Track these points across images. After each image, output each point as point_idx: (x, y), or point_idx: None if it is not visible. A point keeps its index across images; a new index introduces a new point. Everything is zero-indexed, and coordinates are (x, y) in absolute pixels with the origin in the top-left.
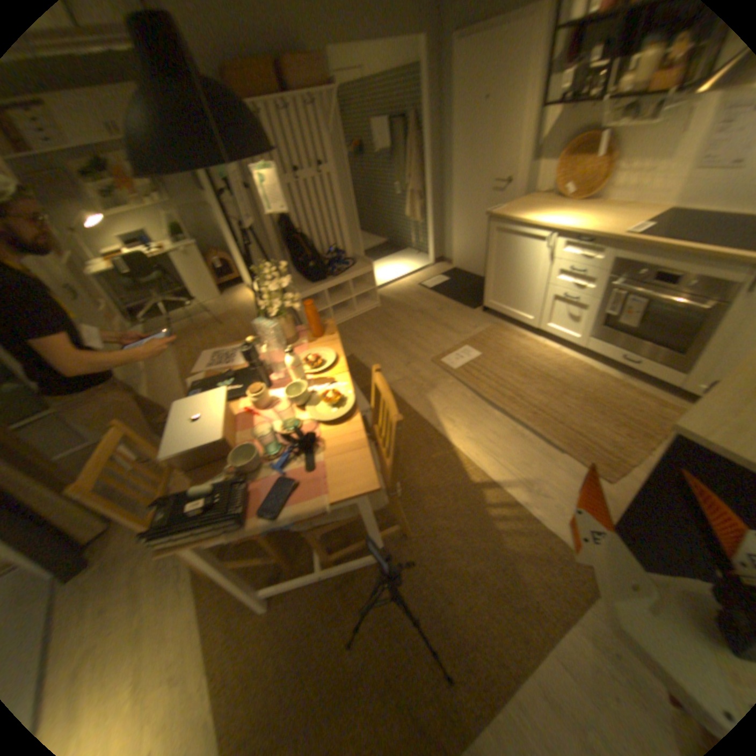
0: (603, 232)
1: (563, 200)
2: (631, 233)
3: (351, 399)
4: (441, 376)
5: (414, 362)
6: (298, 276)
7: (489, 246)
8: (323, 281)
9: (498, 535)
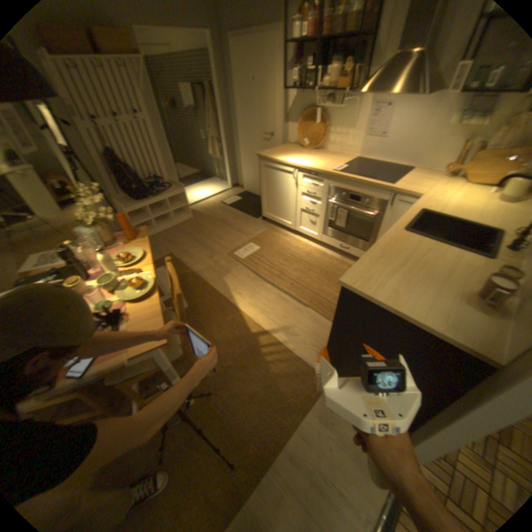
0: (320, 170)
1: (301, 149)
2: (334, 171)
3: (150, 284)
4: (232, 264)
5: (214, 256)
6: (123, 196)
7: (260, 177)
8: (143, 199)
9: (265, 365)
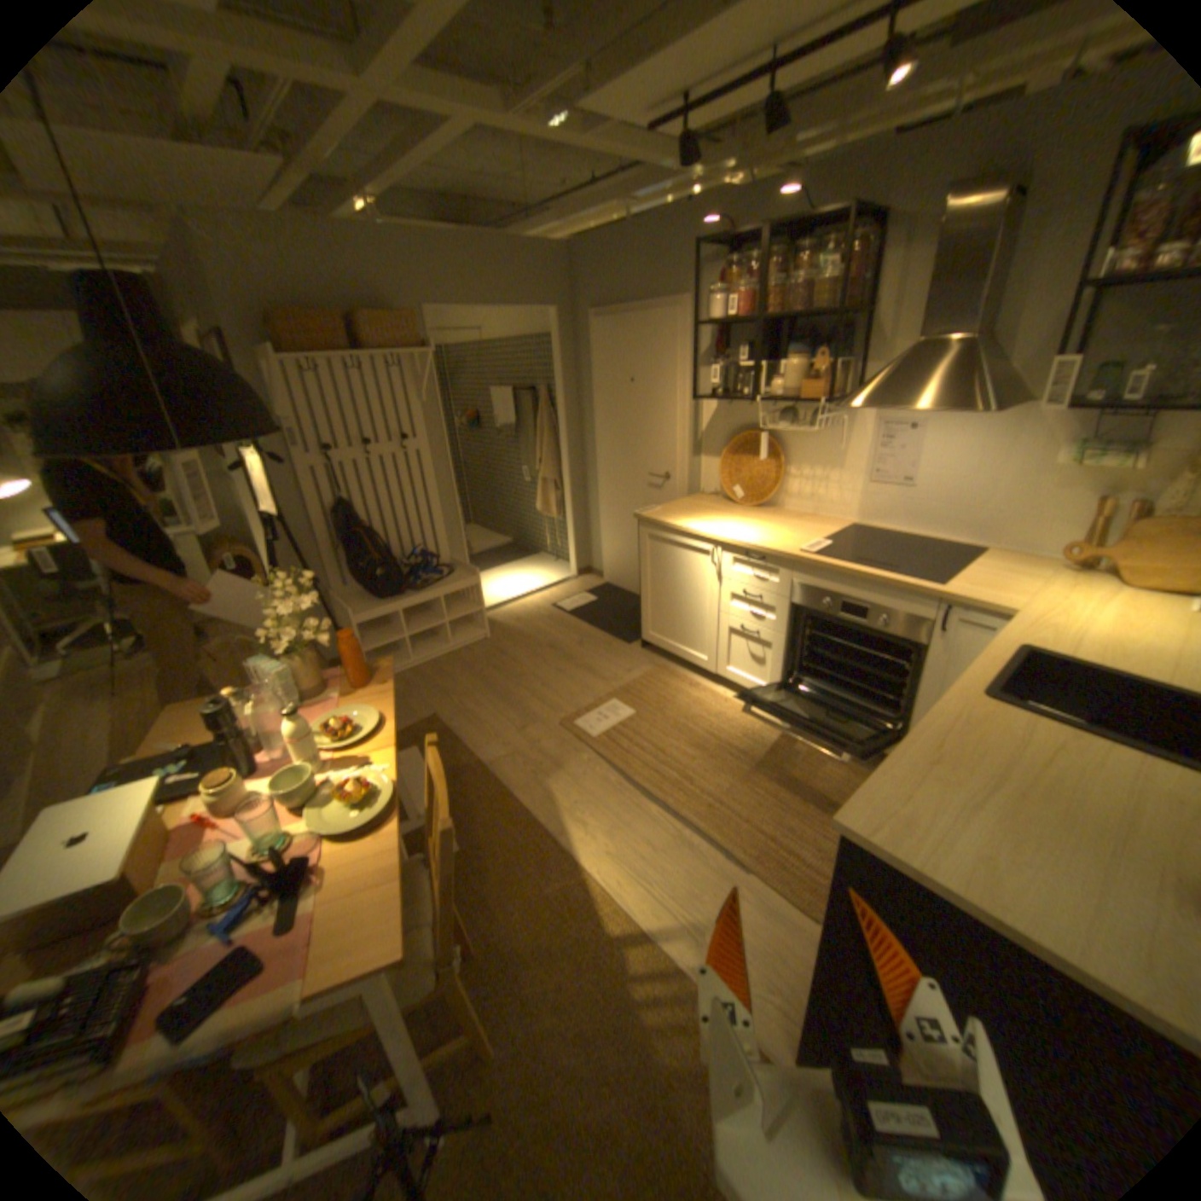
0: (772, 550)
1: (730, 505)
2: (804, 552)
3: (385, 796)
4: (572, 749)
5: (532, 727)
6: (357, 590)
7: (642, 558)
8: (396, 598)
9: (644, 1040)
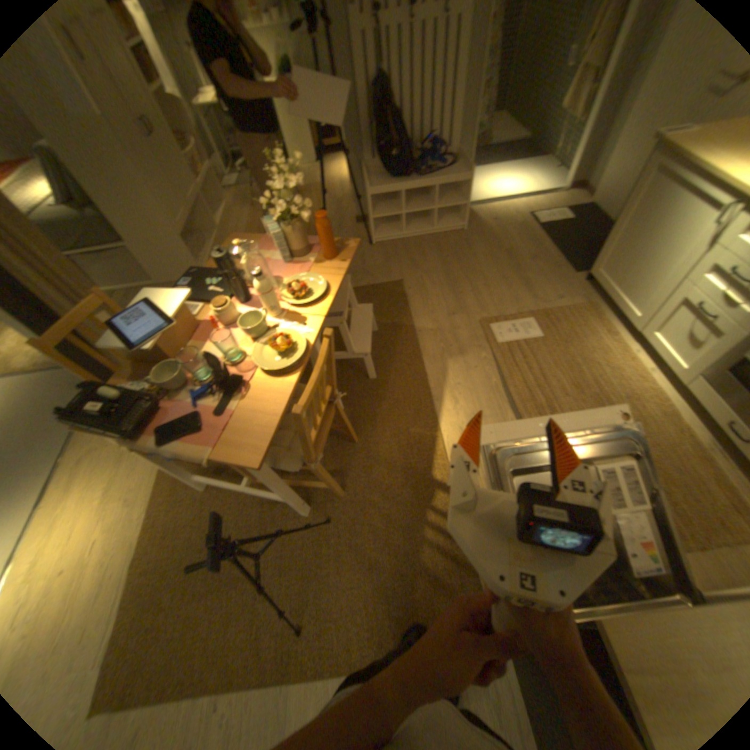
0: None
1: None
2: None
3: (299, 354)
4: (478, 344)
5: (459, 315)
6: (381, 164)
7: (636, 190)
8: (403, 179)
9: (420, 542)
